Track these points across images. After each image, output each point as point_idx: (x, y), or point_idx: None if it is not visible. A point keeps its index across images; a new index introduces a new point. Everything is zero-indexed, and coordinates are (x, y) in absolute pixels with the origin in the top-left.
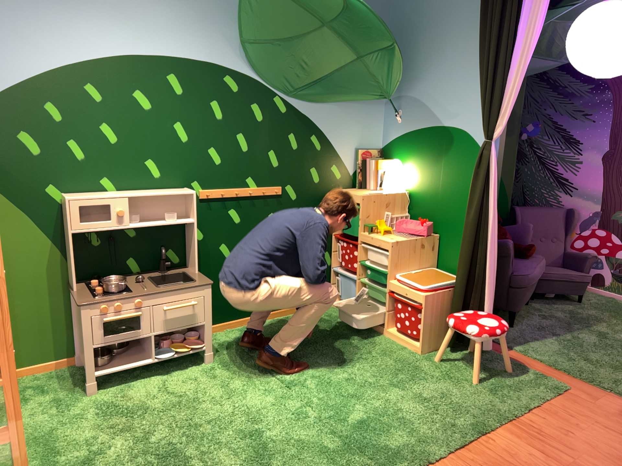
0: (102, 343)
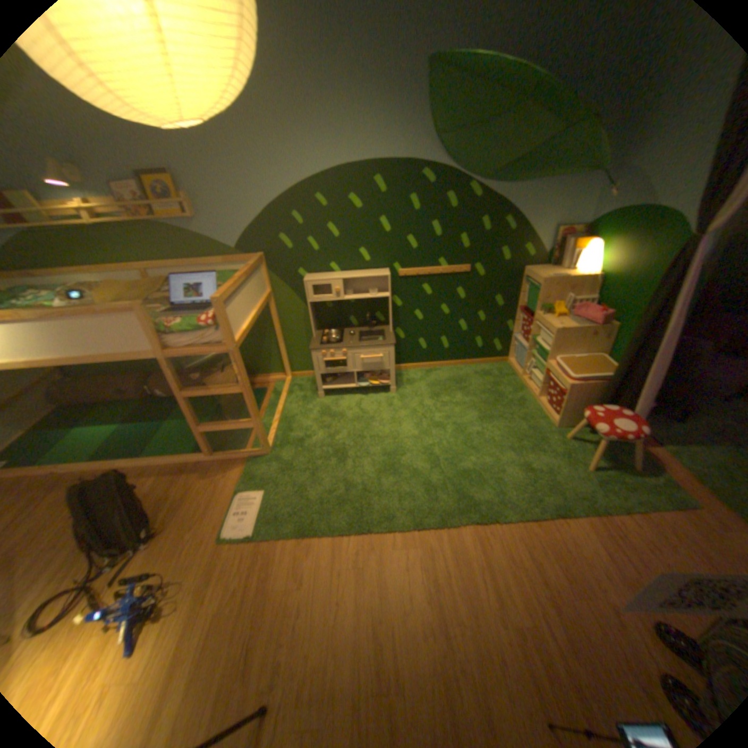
0: (325, 372)
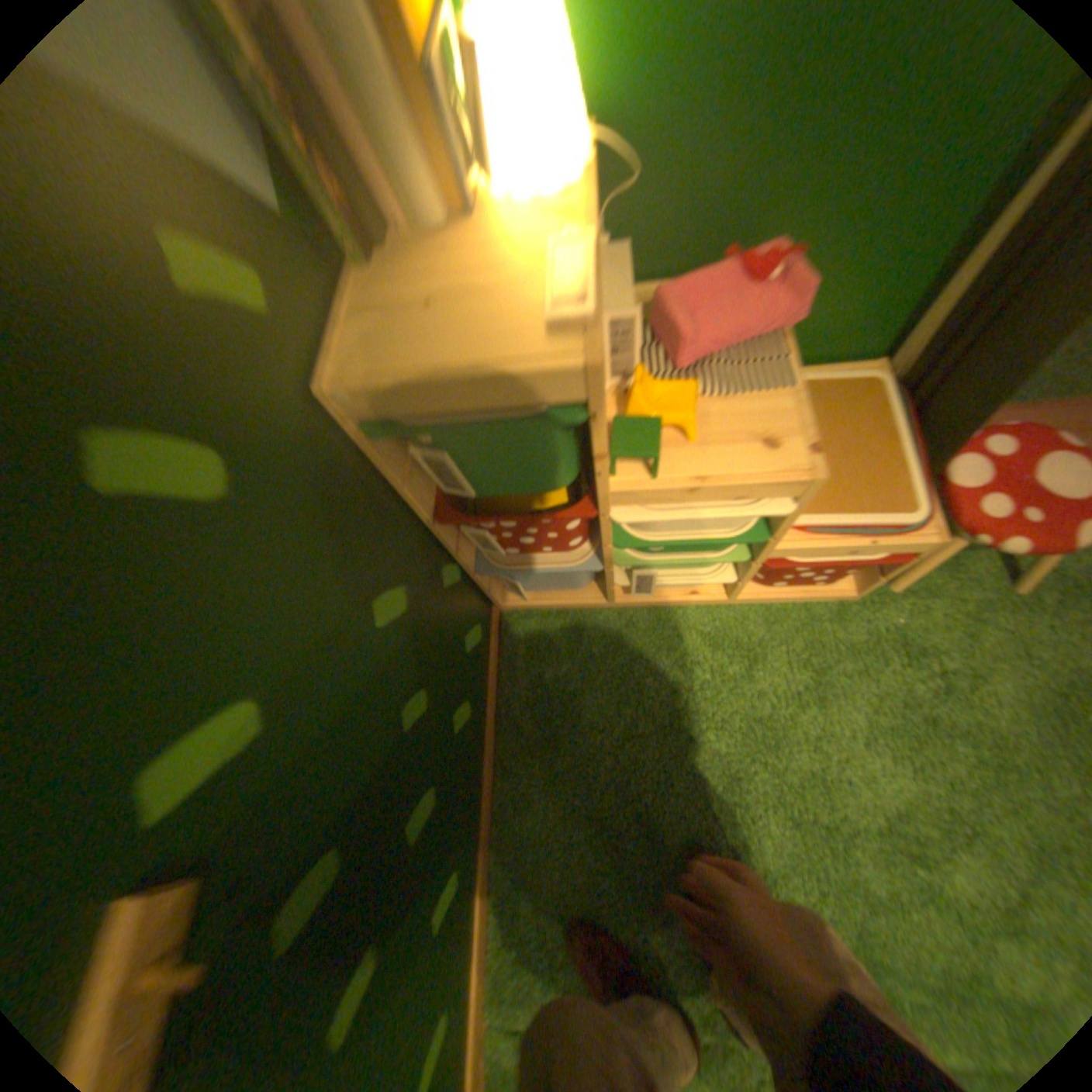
0: None
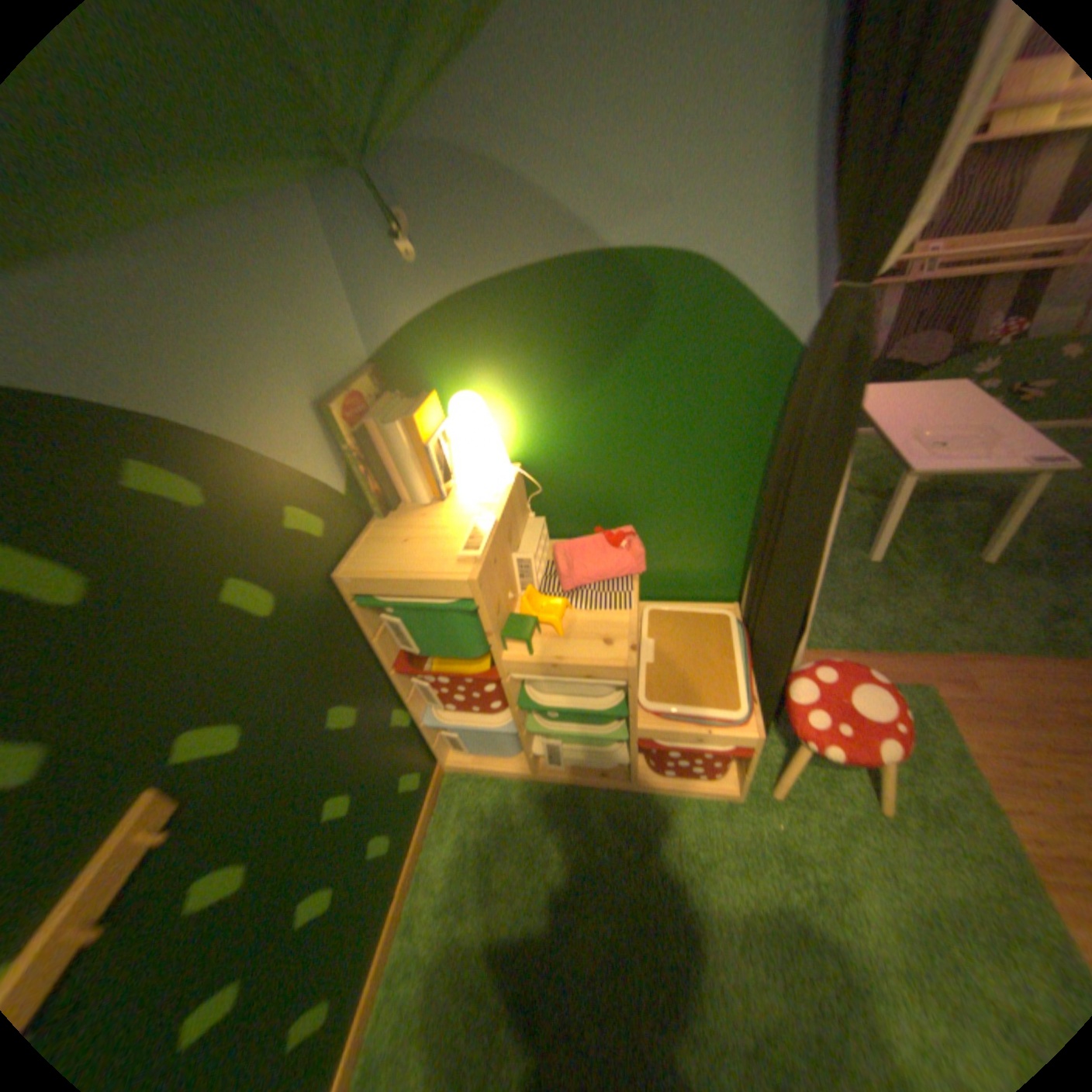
0: None
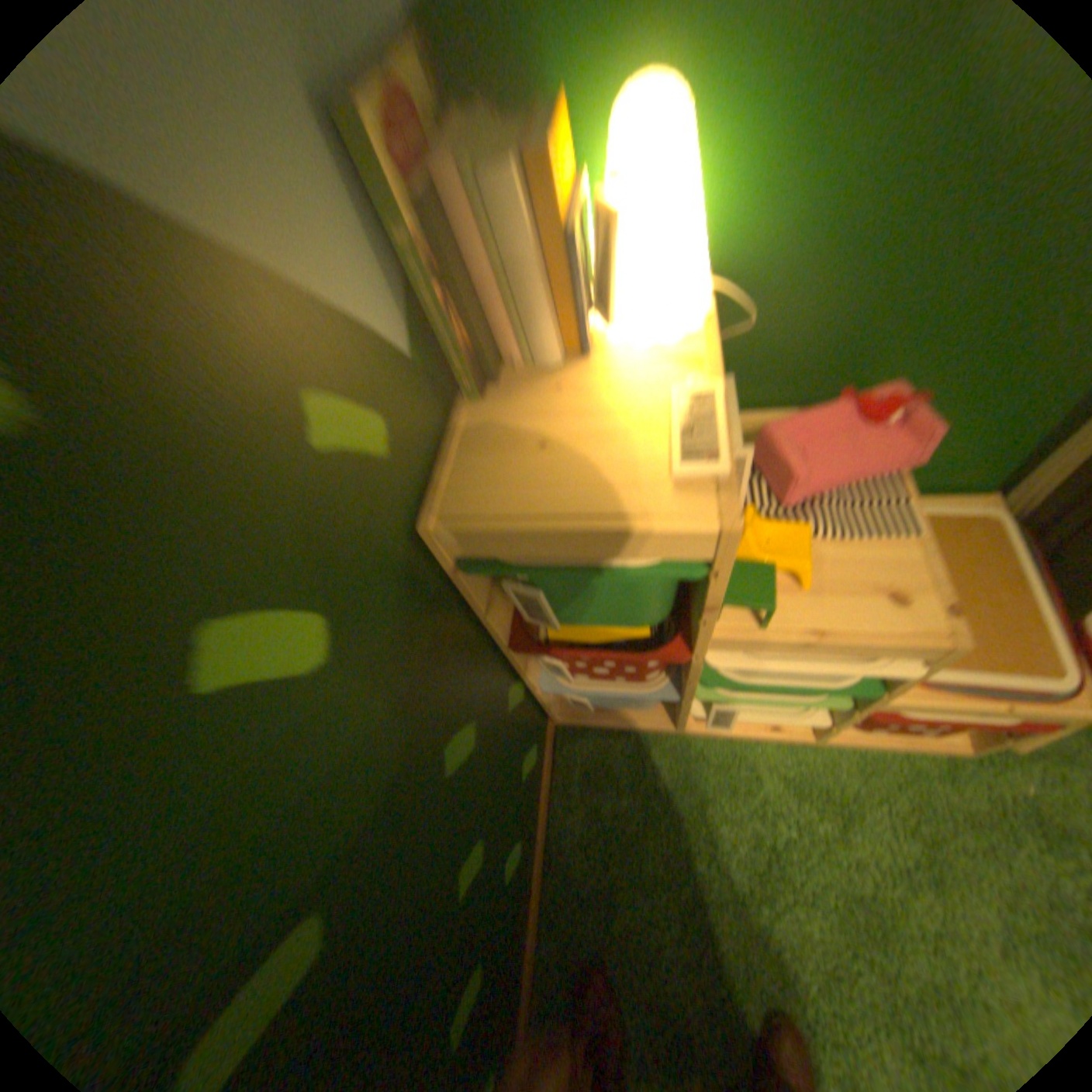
0: None
